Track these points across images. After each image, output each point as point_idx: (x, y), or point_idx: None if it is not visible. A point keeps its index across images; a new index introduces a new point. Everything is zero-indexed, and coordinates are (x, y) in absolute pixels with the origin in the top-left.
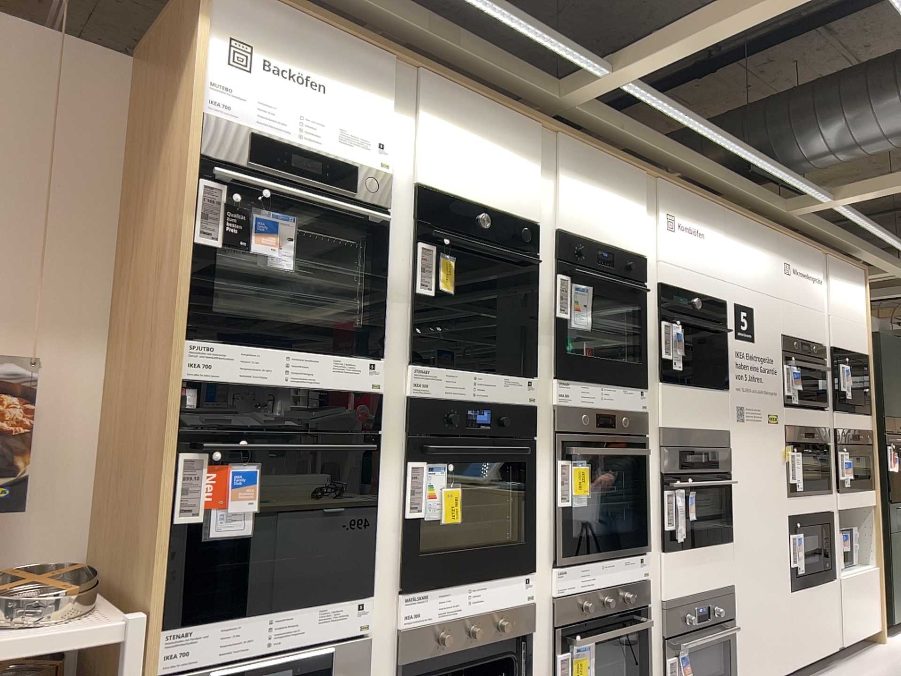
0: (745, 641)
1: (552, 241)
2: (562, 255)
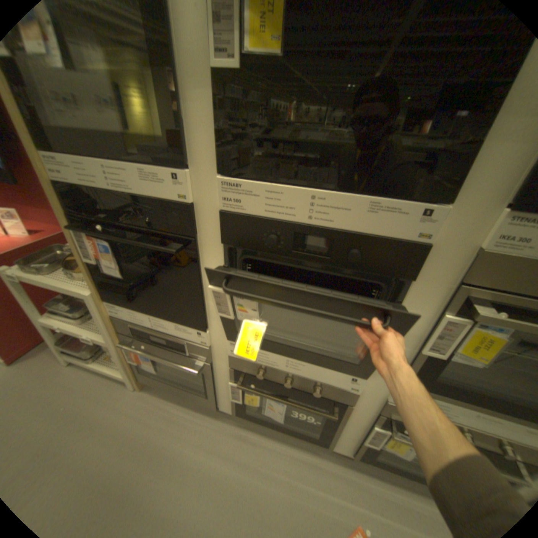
0: None
1: None
2: None
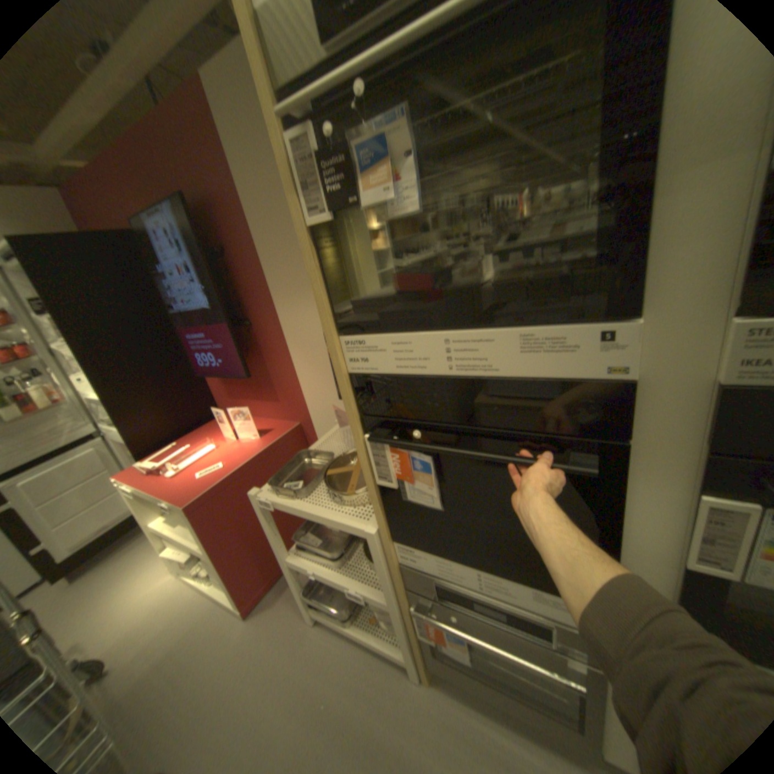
0: None
1: None
2: None
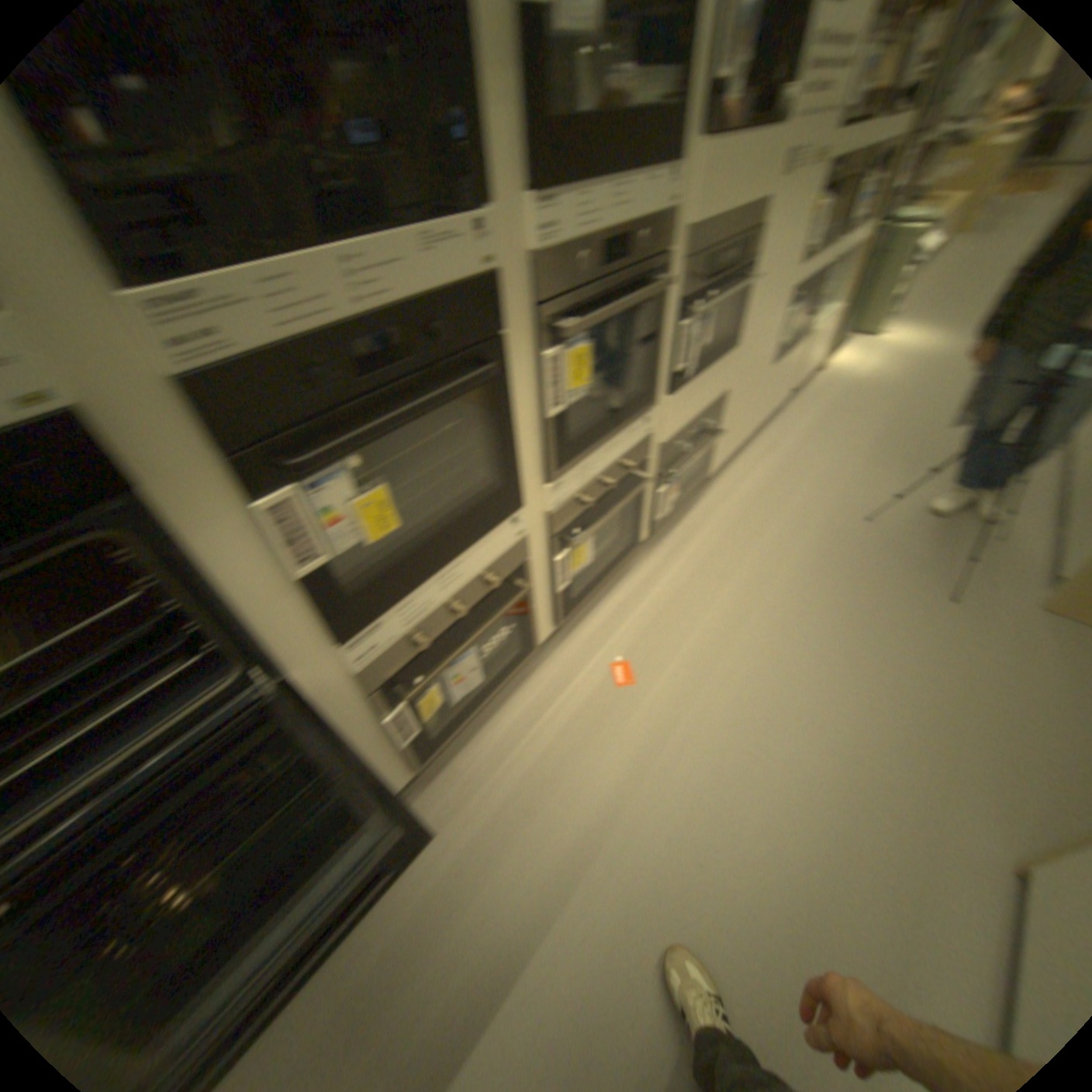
0: (730, 440)
1: None
2: None
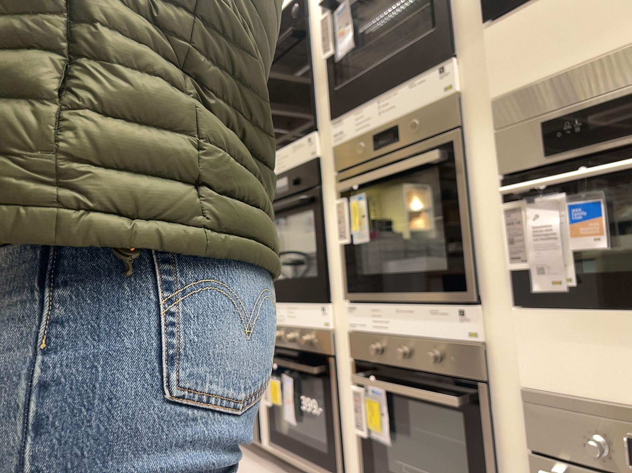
0: None
1: None
2: None
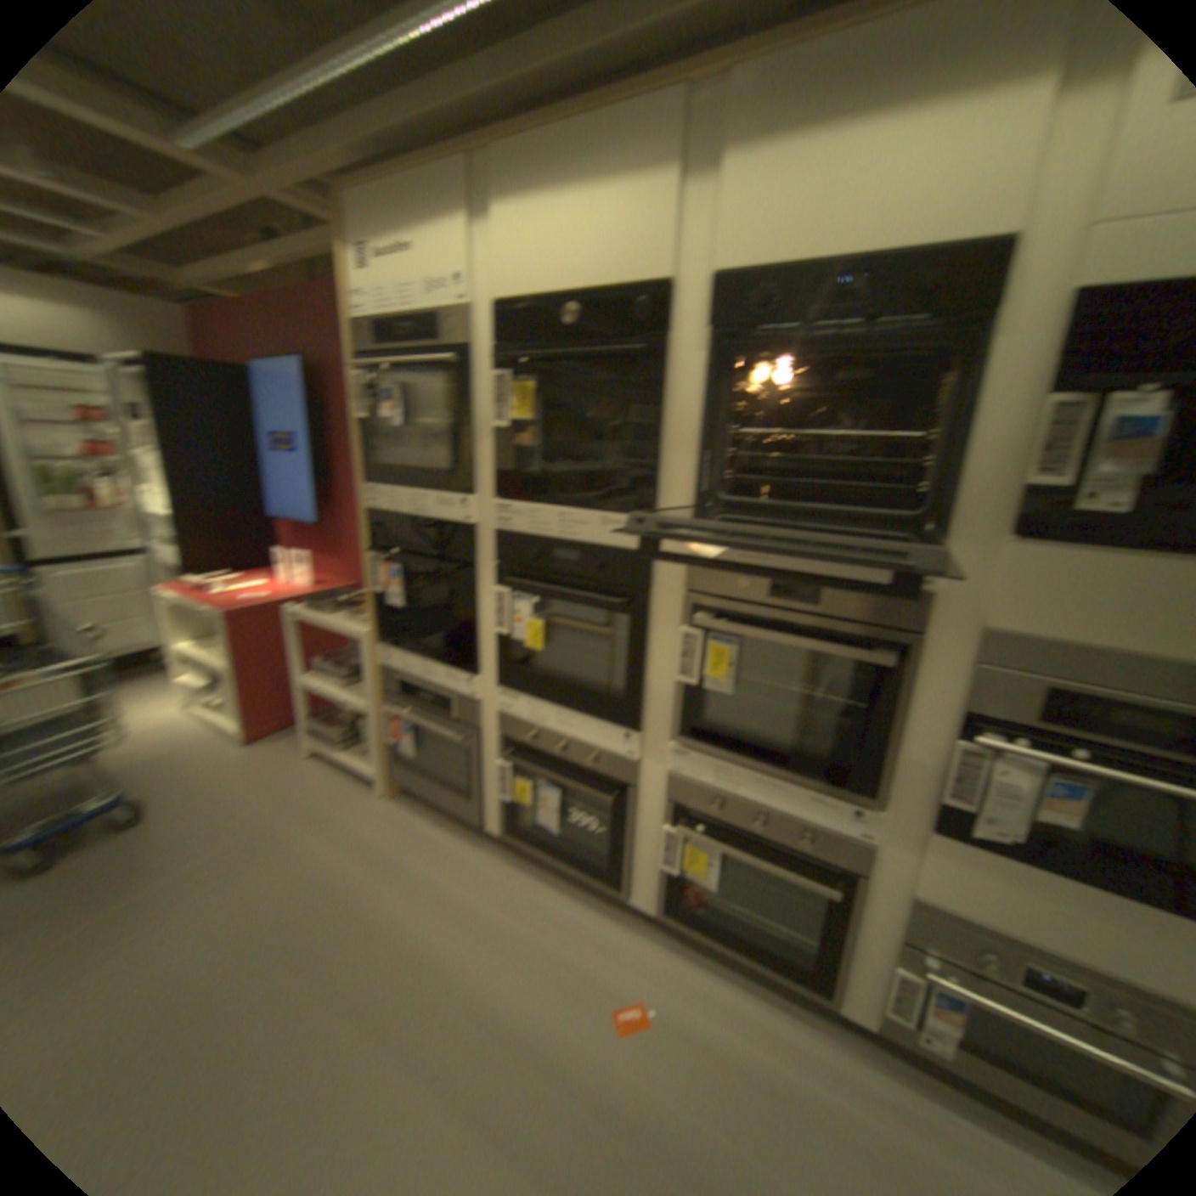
0: None
1: (709, 294)
2: (725, 314)
